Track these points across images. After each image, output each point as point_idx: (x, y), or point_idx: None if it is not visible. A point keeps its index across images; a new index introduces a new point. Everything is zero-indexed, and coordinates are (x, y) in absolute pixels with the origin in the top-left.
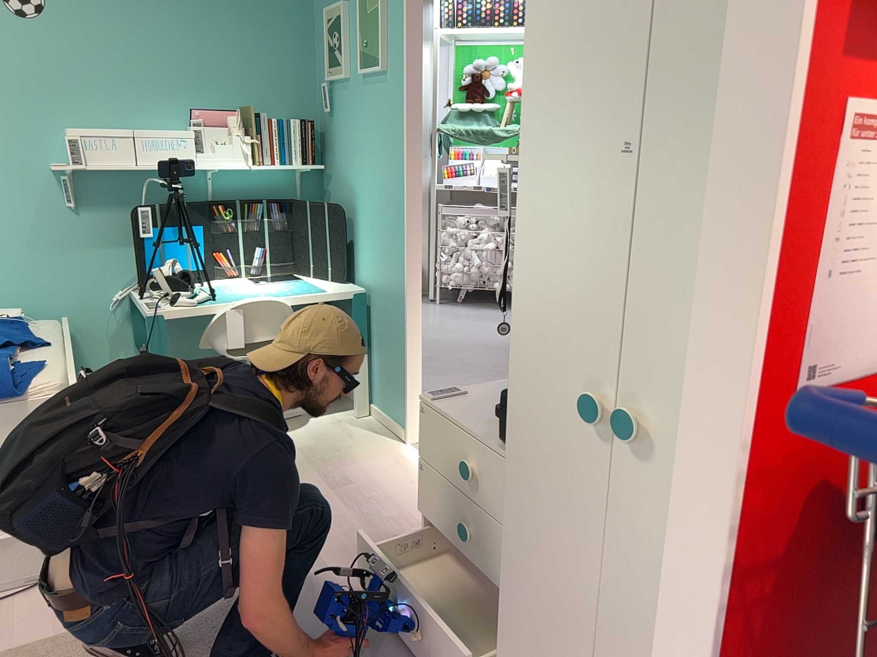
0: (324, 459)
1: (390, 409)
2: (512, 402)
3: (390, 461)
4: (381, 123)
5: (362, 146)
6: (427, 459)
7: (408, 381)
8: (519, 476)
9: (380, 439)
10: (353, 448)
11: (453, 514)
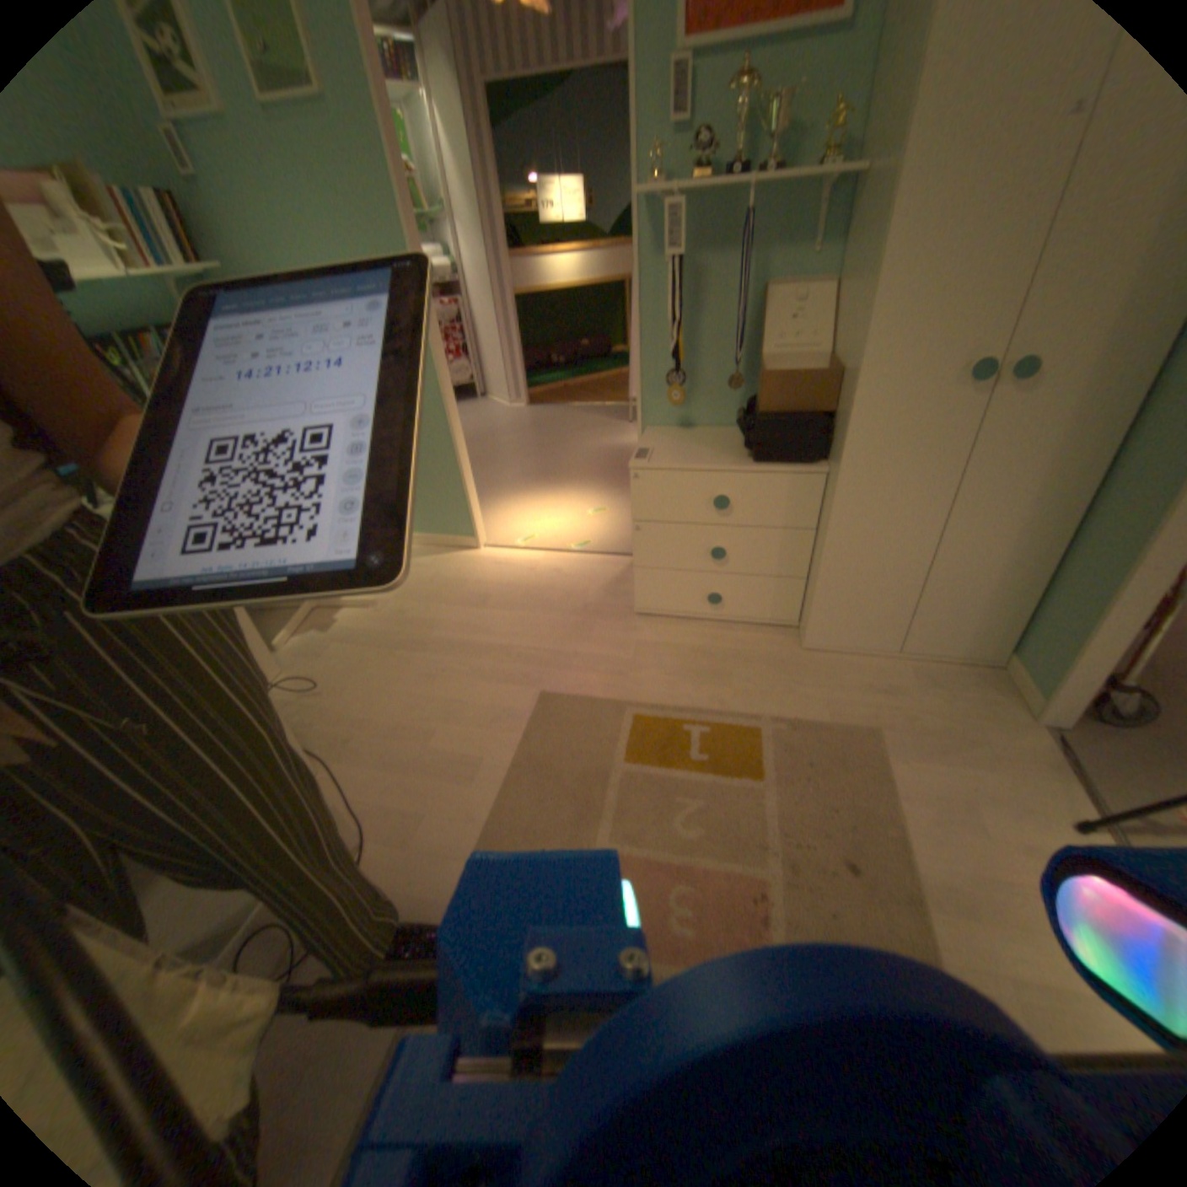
0: (432, 592)
1: (440, 527)
2: (856, 405)
3: (488, 565)
4: (332, 183)
5: (294, 225)
6: (646, 519)
7: (467, 489)
8: (858, 463)
9: (450, 556)
10: (442, 573)
11: (691, 547)
